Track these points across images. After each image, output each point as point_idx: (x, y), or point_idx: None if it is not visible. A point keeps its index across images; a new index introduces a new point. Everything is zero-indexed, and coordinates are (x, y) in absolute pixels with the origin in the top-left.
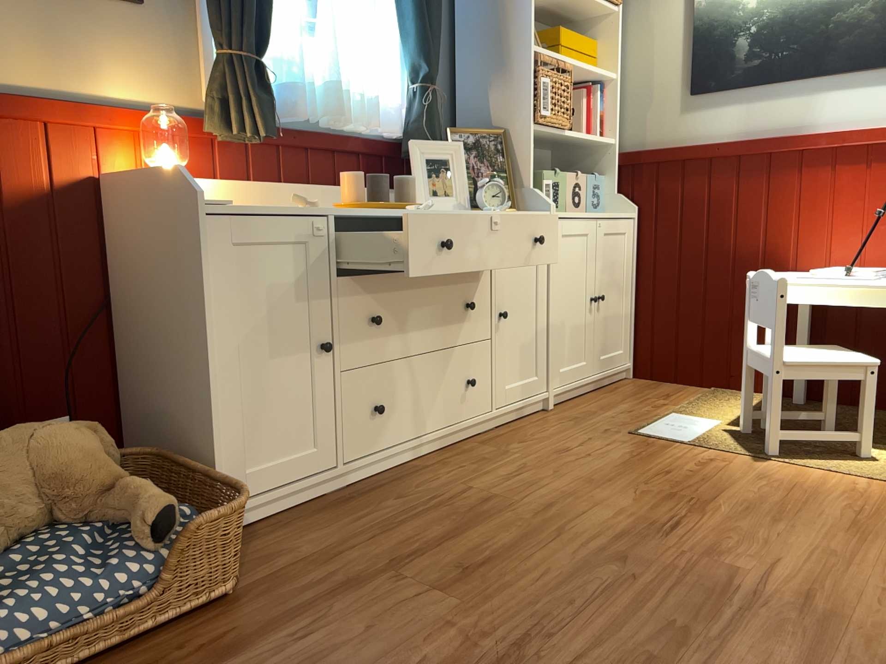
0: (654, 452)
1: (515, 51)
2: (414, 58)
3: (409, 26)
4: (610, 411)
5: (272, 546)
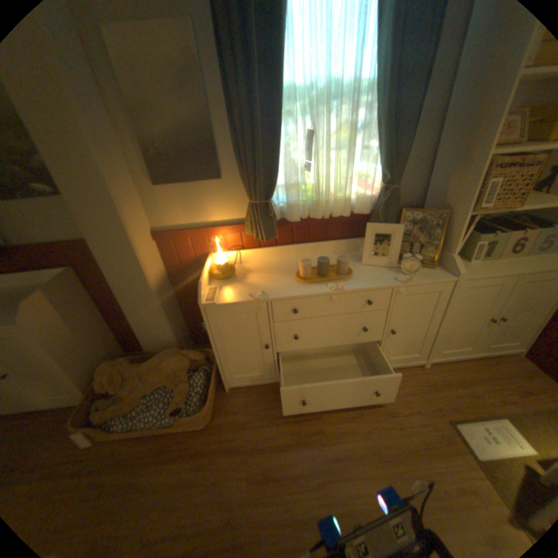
0: (444, 454)
1: (477, 153)
2: (383, 167)
3: (382, 146)
4: (462, 391)
5: (235, 406)
